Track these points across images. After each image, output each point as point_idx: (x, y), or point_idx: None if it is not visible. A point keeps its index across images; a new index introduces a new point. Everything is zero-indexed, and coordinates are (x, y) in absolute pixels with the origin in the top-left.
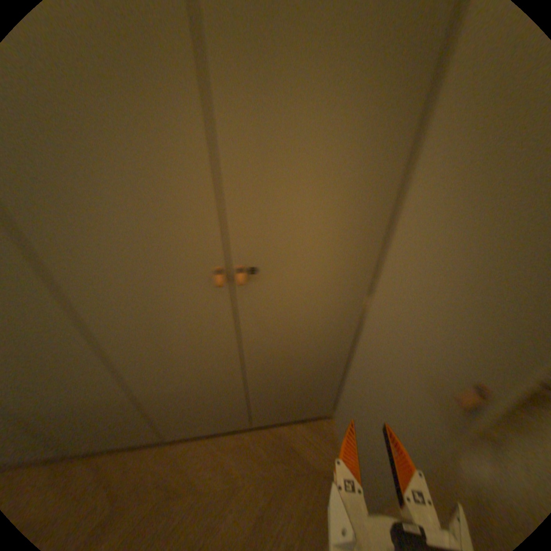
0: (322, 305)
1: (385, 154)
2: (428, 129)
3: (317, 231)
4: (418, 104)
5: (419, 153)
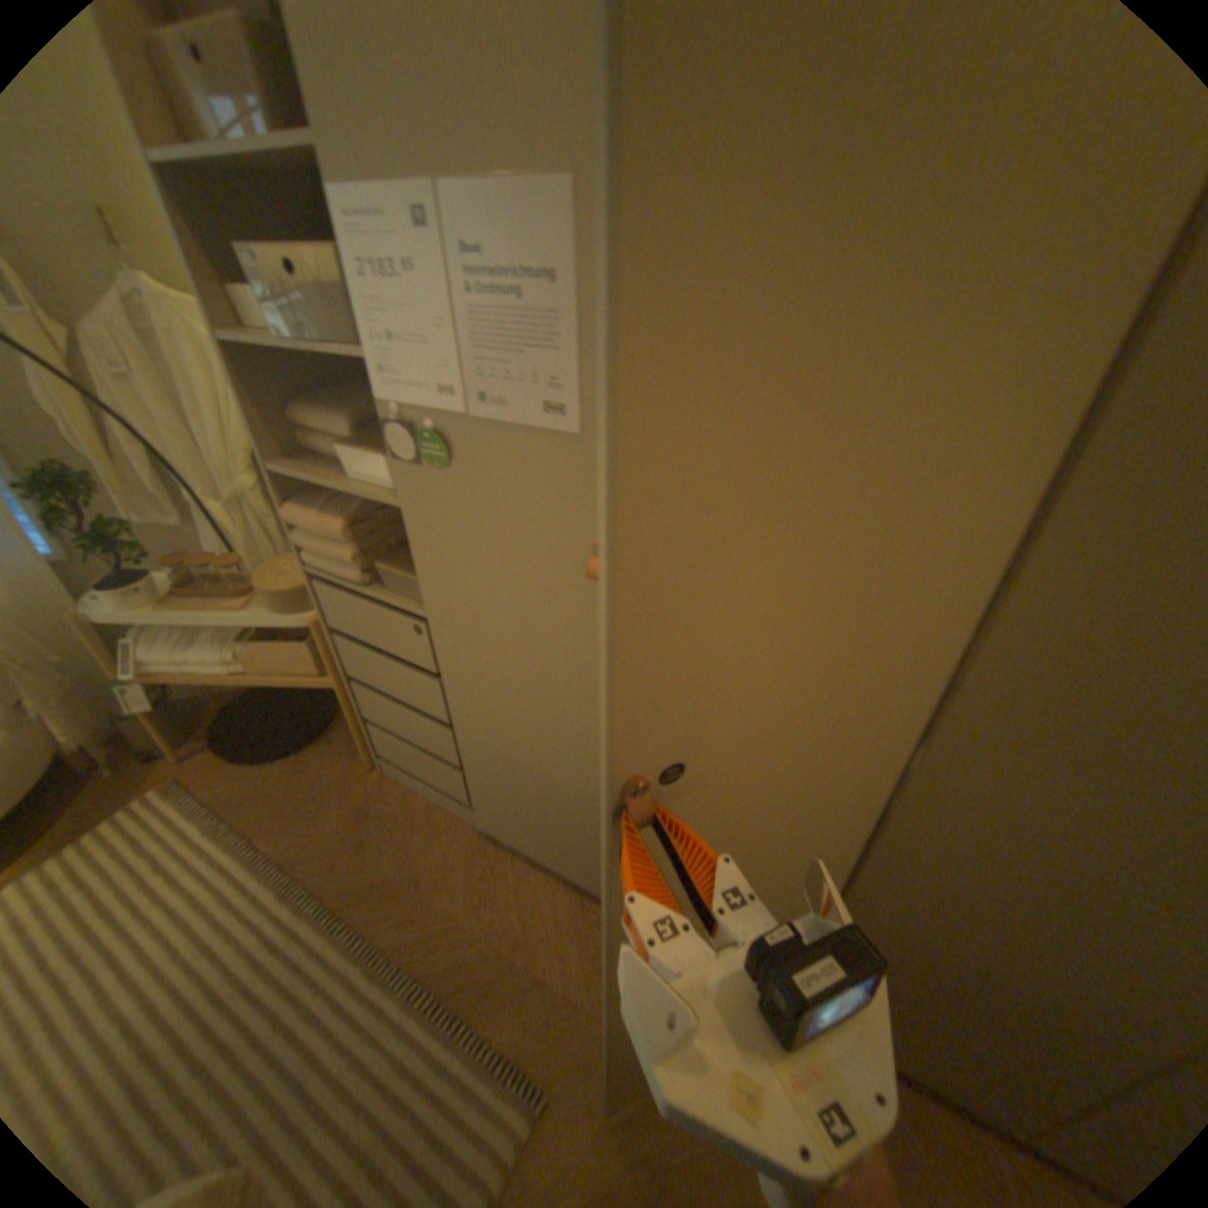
0: None
1: None
2: None
3: None
4: None
5: None
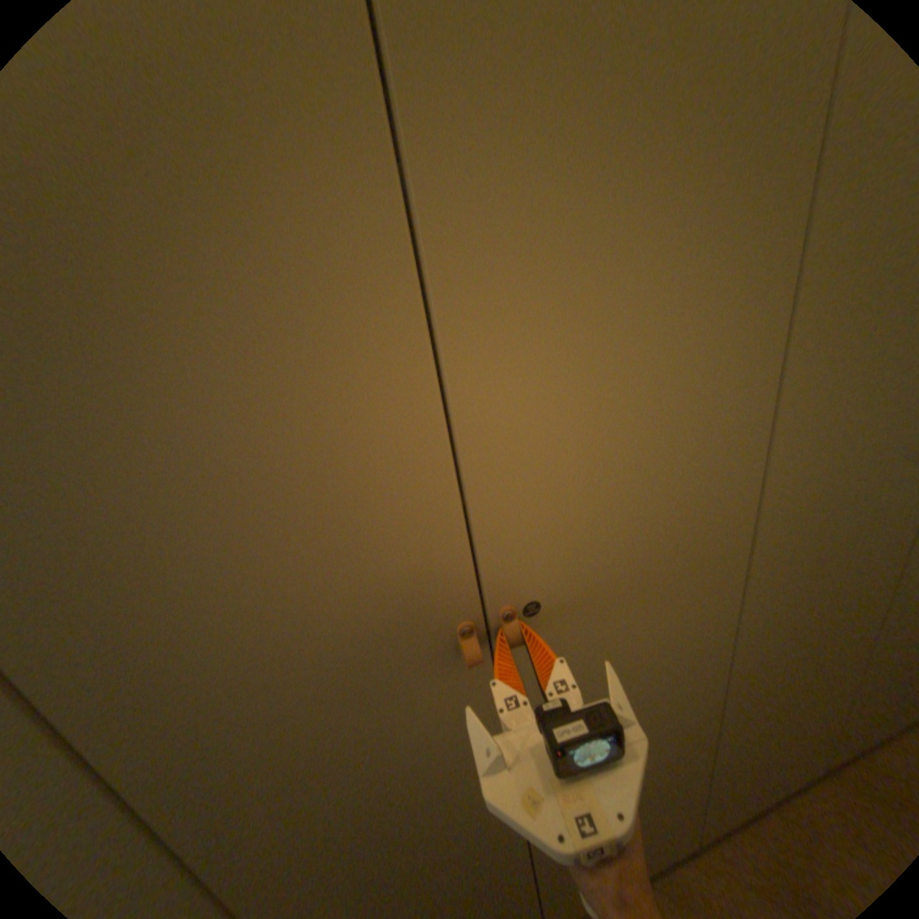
0: (667, 636)
1: (749, 341)
2: (811, 287)
3: (649, 502)
4: (792, 252)
5: (803, 327)
